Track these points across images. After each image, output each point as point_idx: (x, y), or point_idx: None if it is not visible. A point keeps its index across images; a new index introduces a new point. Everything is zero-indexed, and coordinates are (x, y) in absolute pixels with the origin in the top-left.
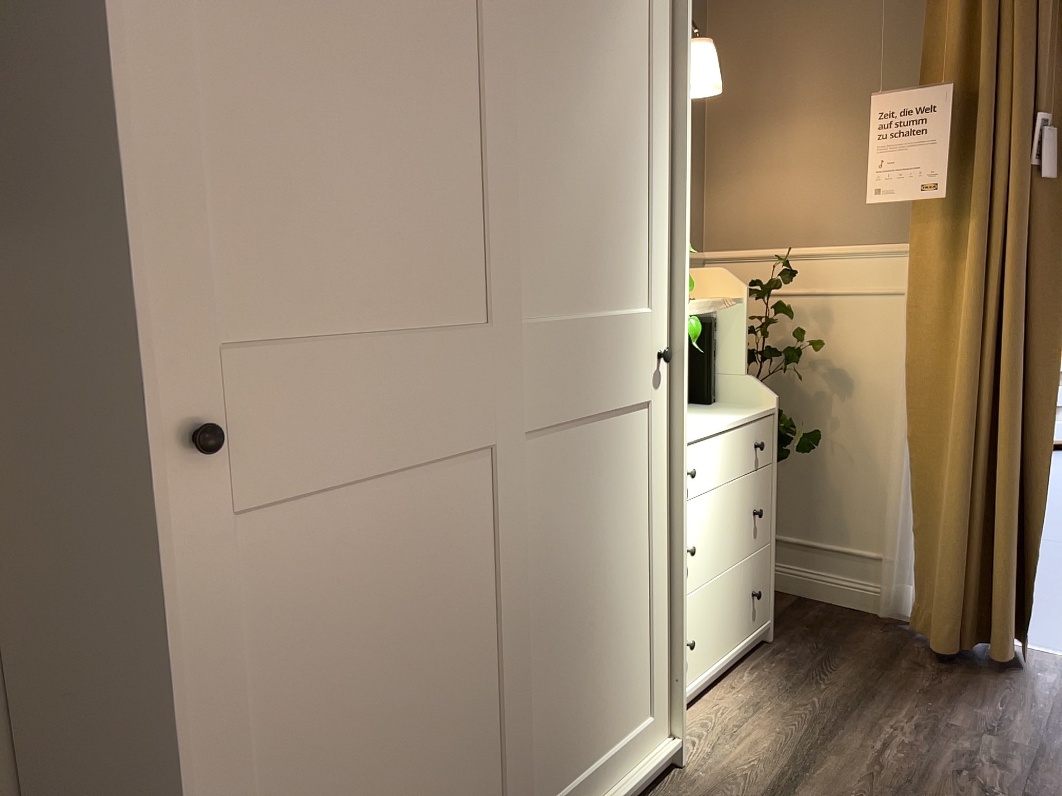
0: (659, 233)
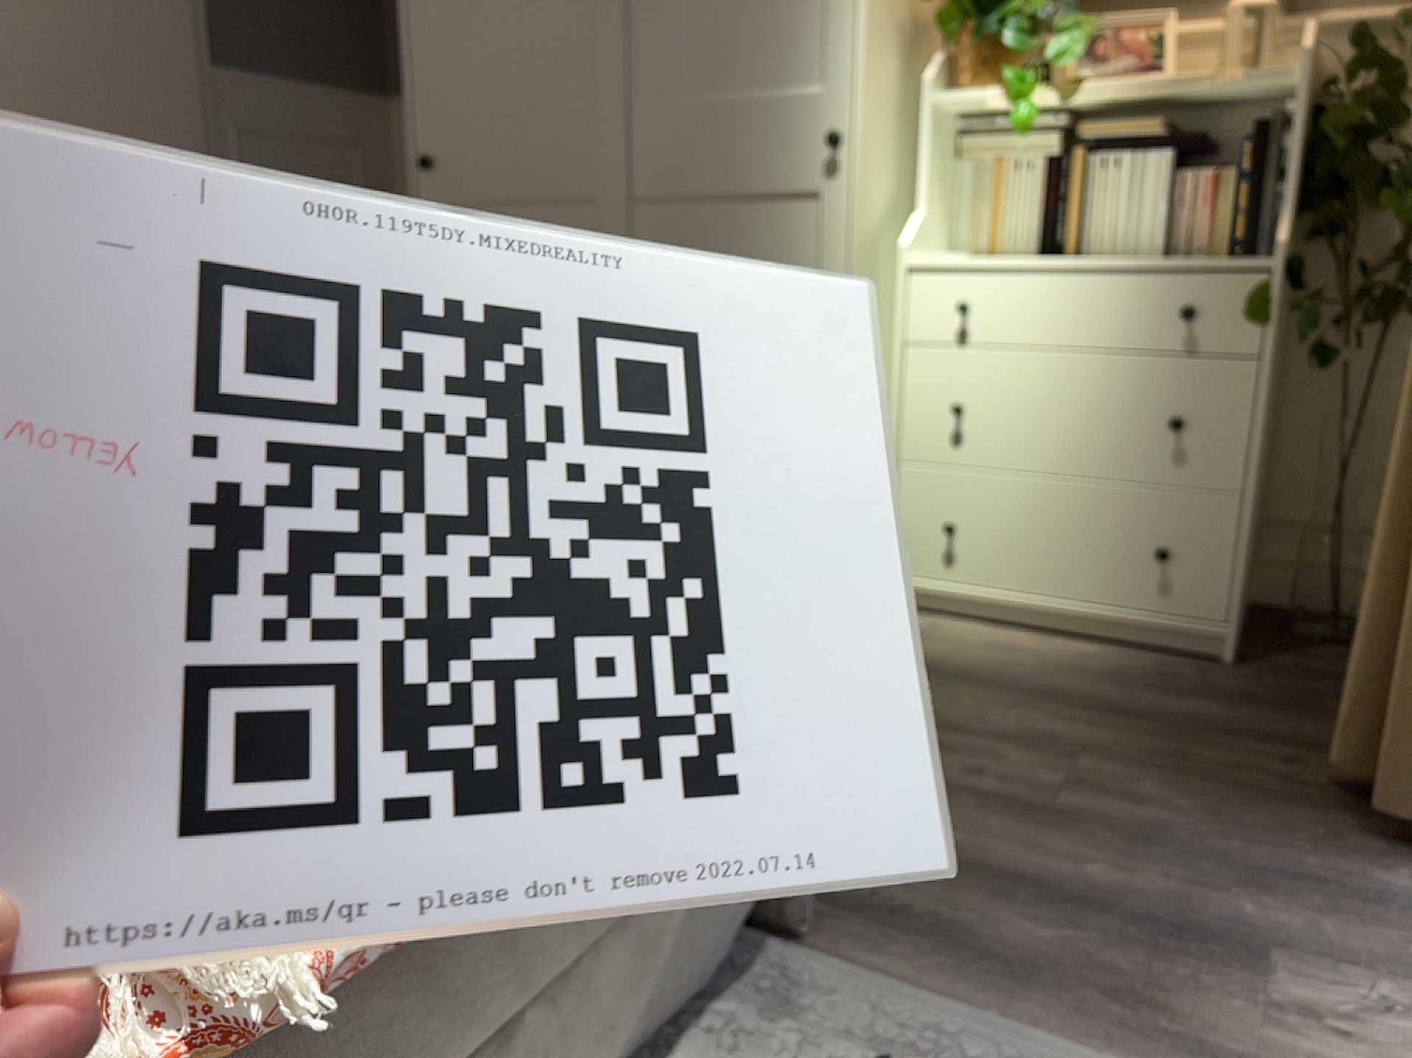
0: (834, 2)
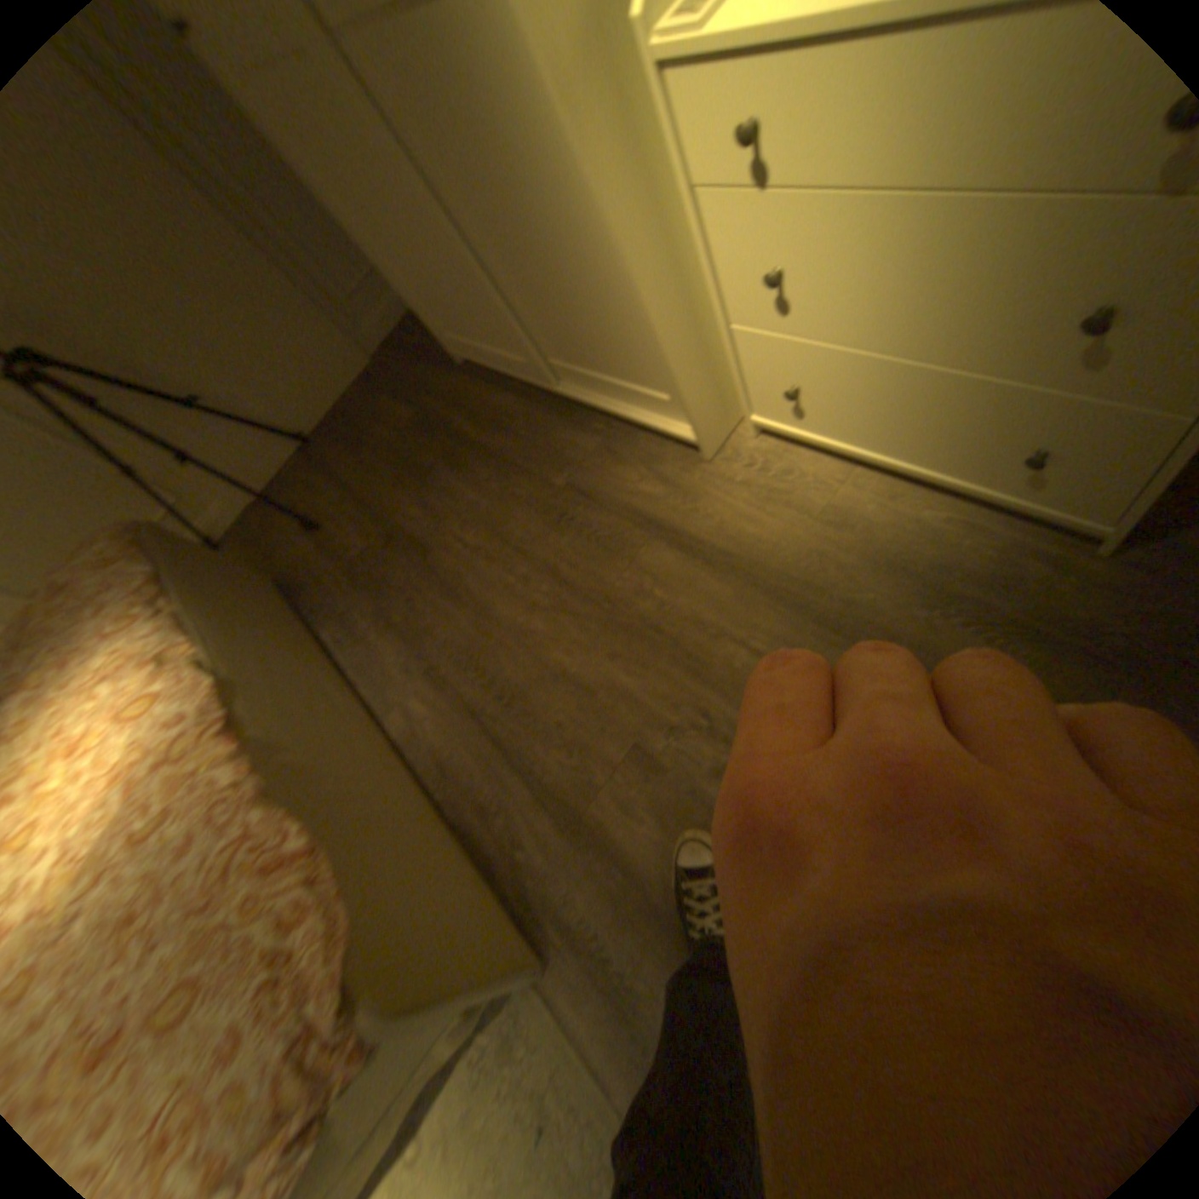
0: None
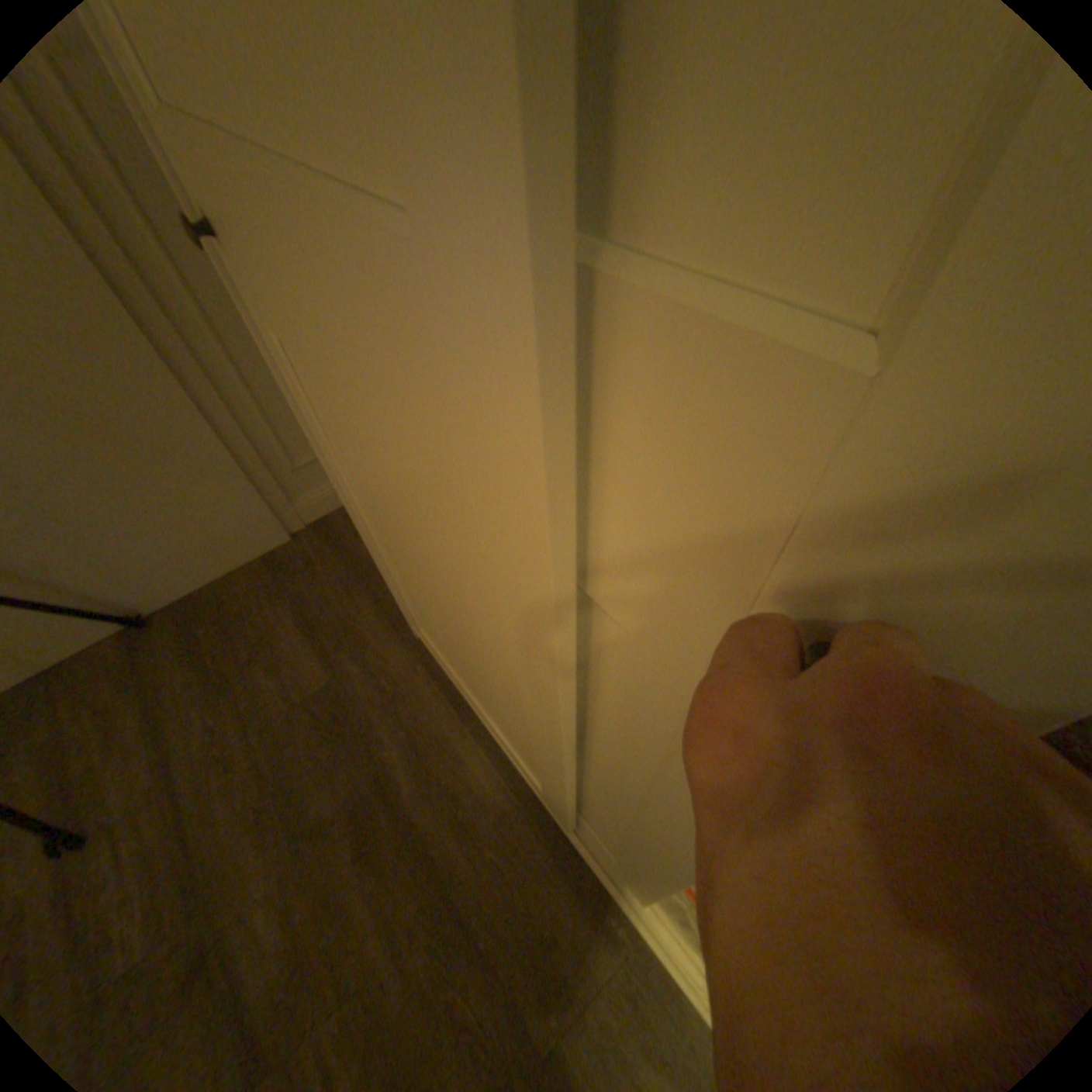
0: None
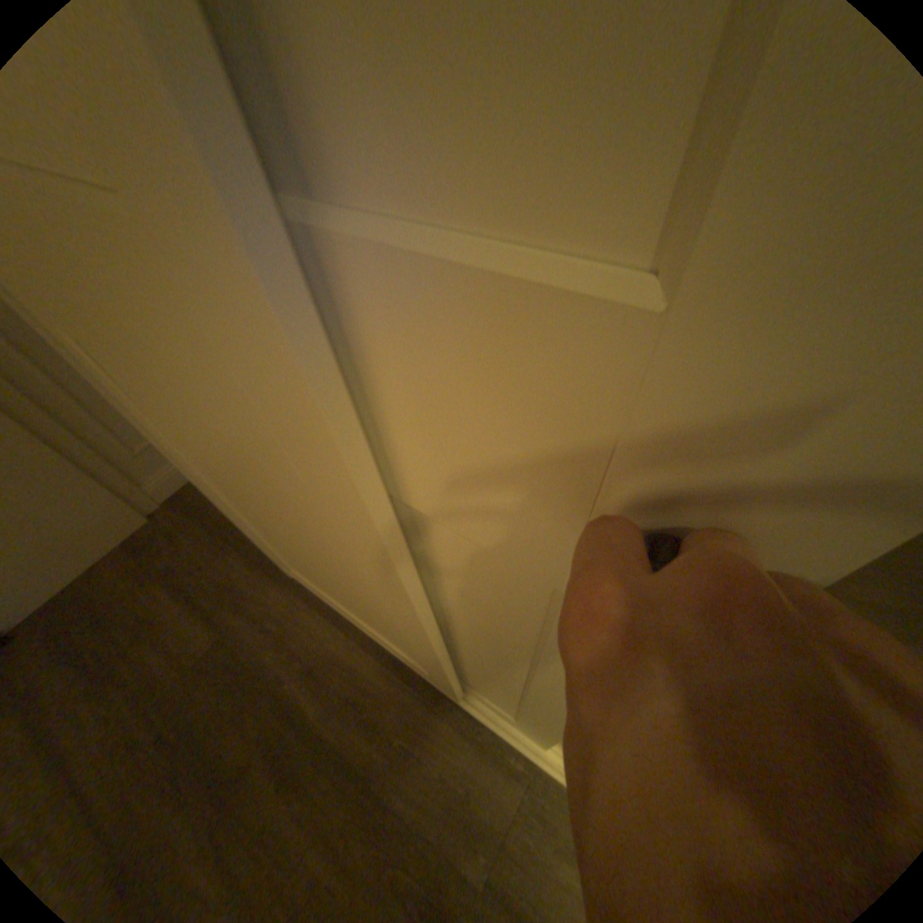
0: None
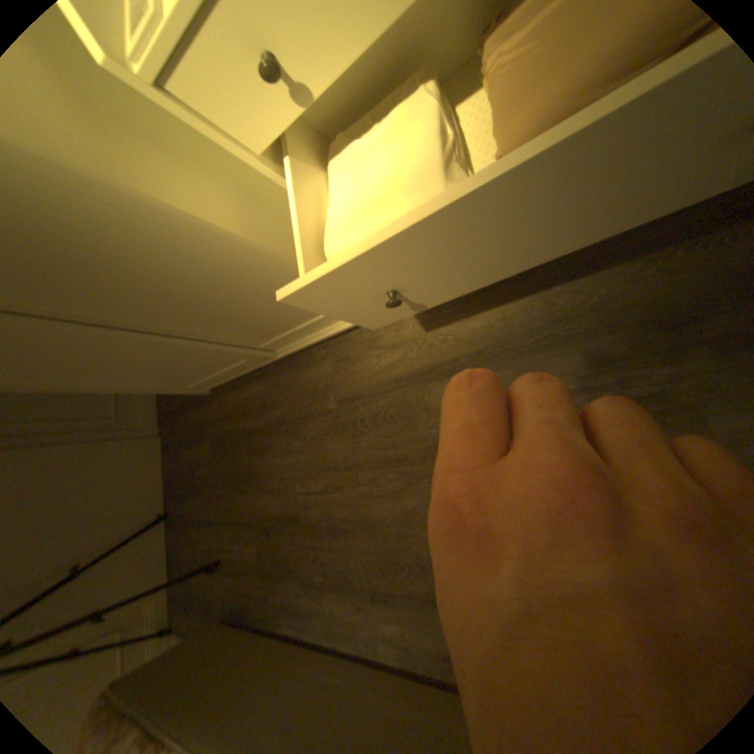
0: None
